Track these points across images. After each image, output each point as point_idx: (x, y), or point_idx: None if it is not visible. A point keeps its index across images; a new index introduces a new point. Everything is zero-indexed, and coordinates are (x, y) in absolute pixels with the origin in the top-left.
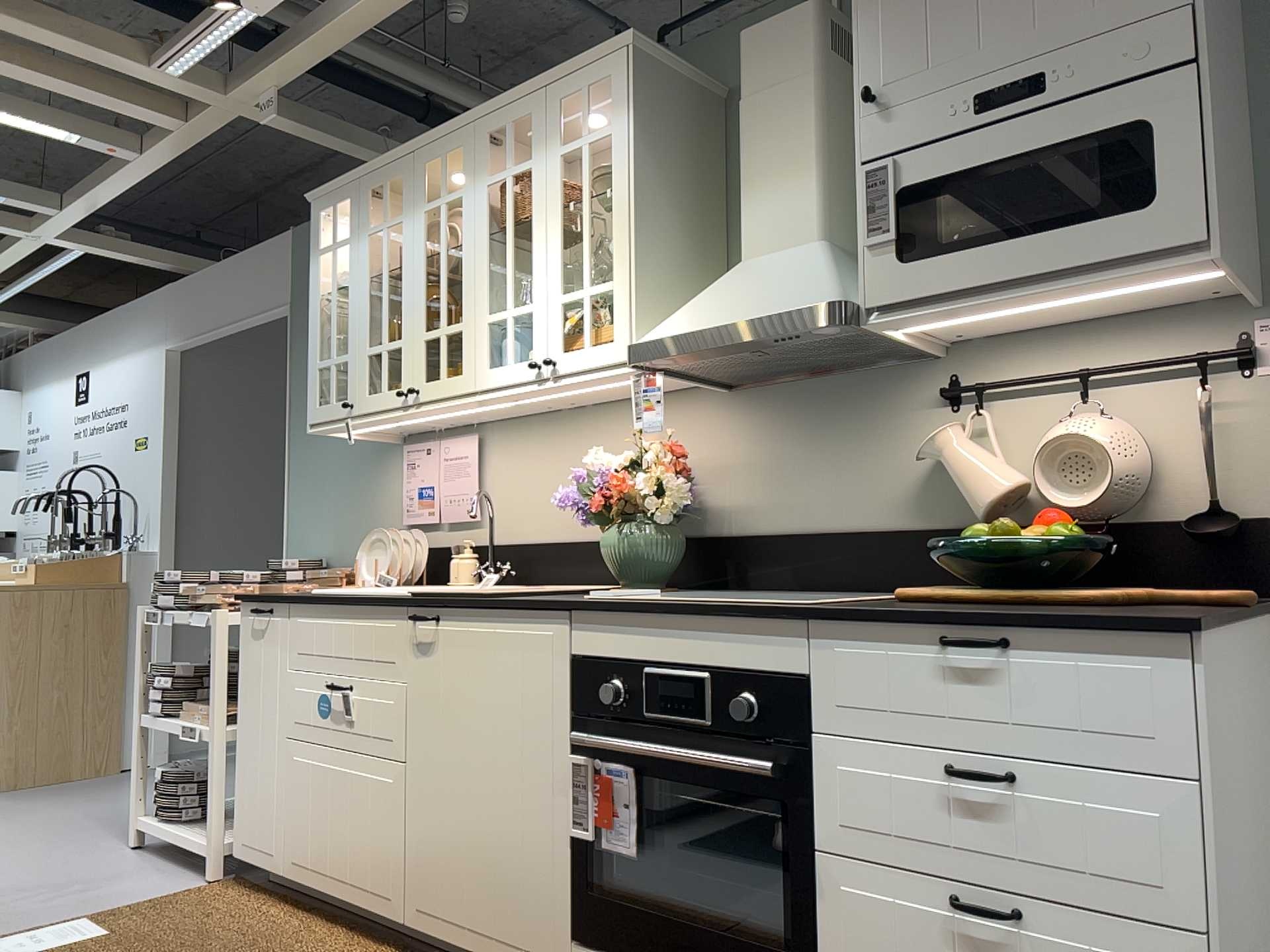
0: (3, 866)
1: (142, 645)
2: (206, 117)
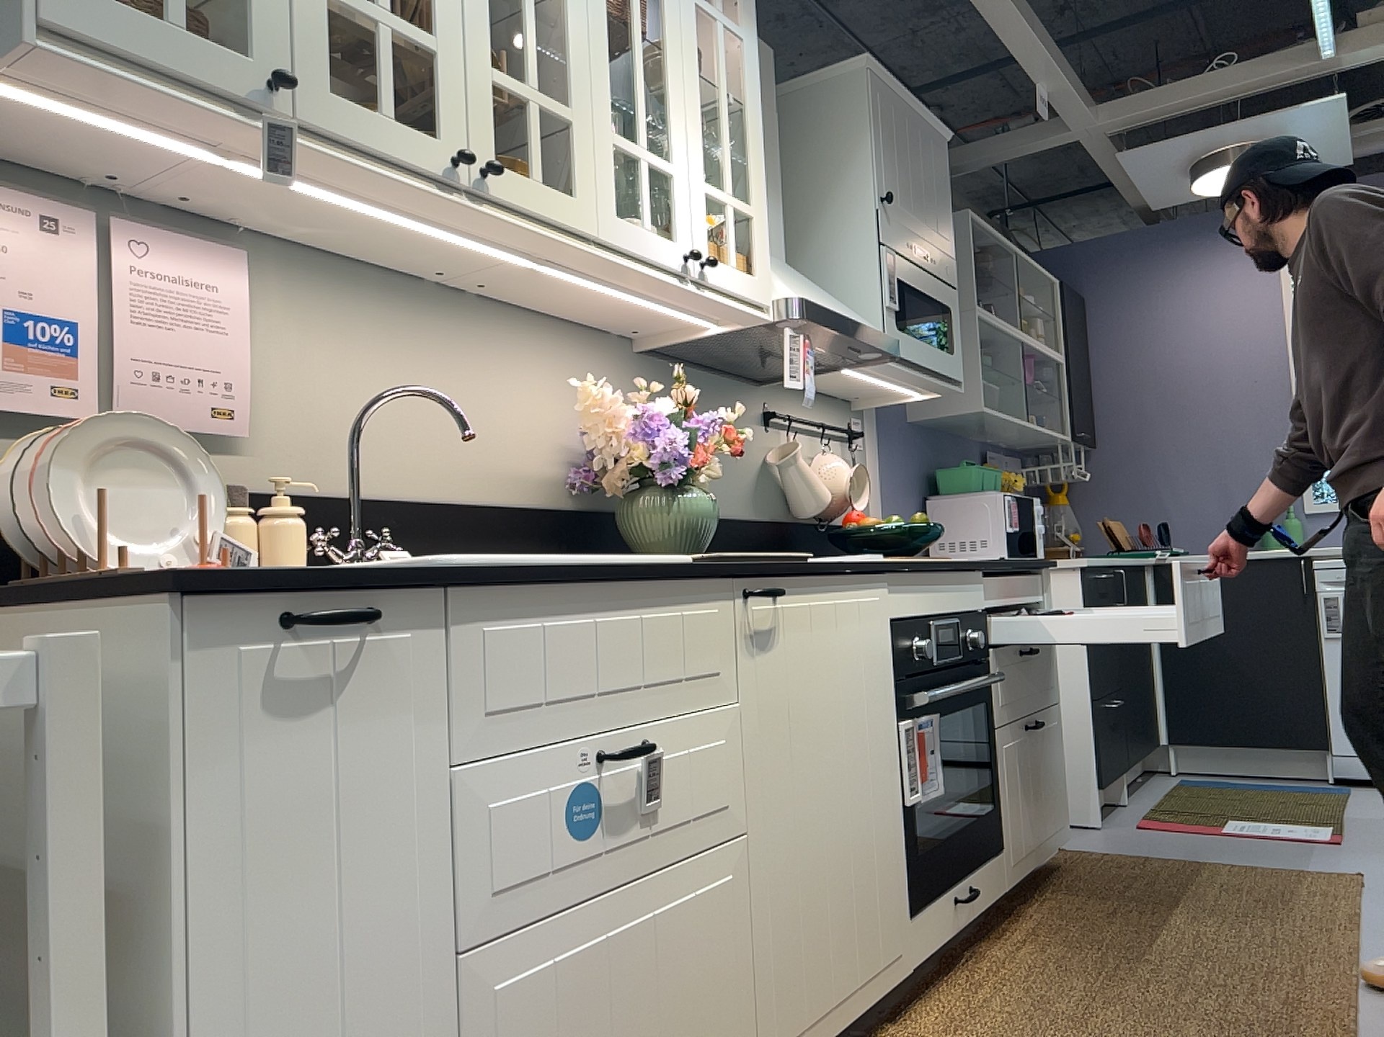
0: None
1: None
2: None
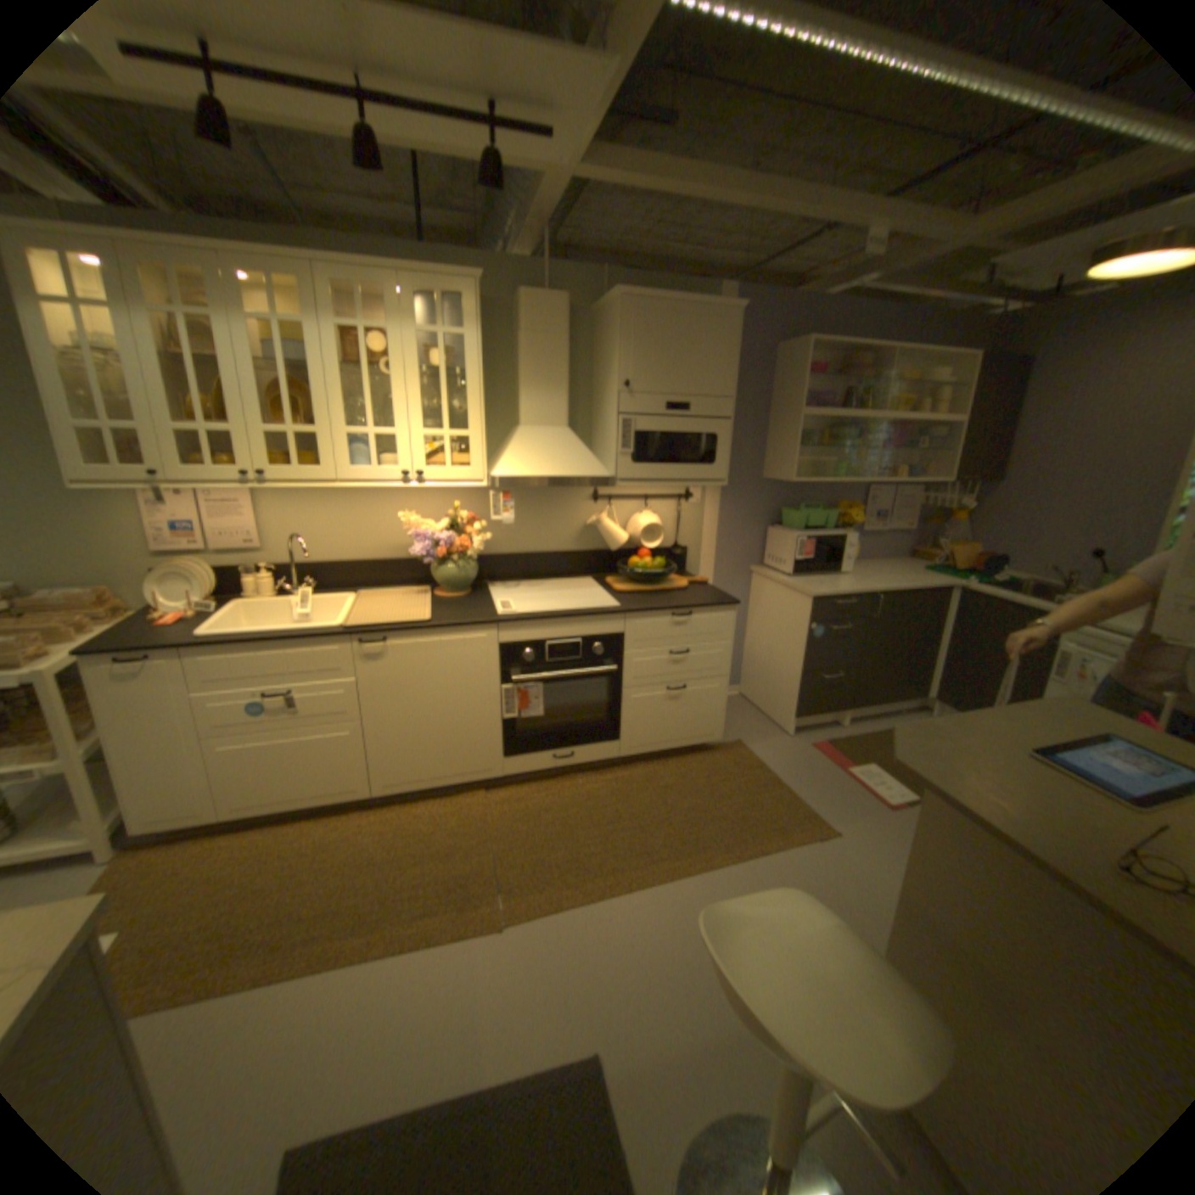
0: None
1: None
2: None
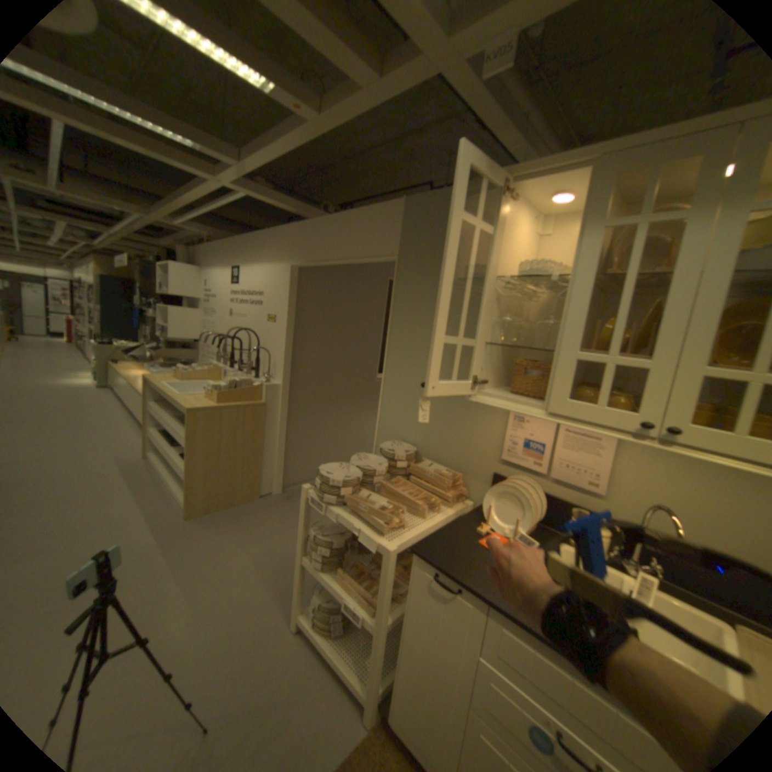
0: (212, 657)
1: (303, 514)
2: (404, 66)
